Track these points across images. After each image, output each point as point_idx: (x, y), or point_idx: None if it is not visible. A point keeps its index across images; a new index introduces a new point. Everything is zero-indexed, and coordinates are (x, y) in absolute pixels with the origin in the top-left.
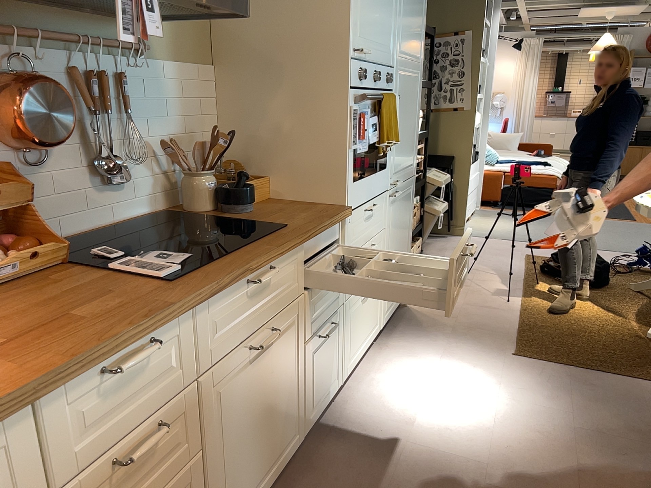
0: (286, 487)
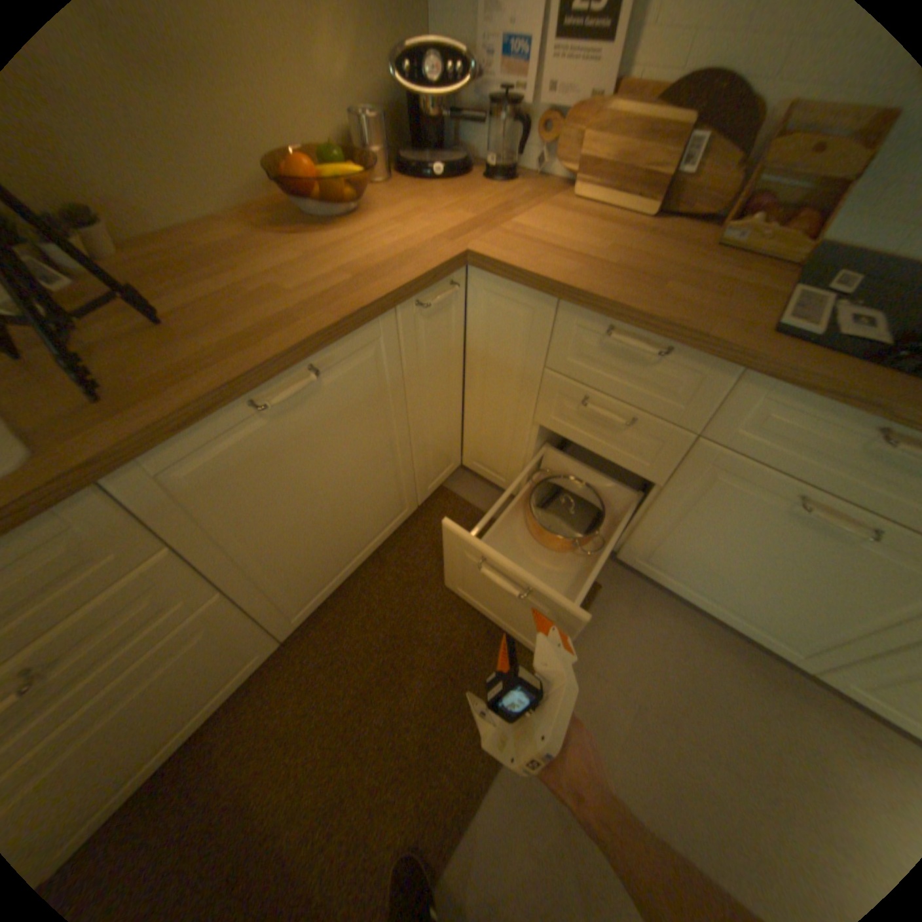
0: (740, 653)
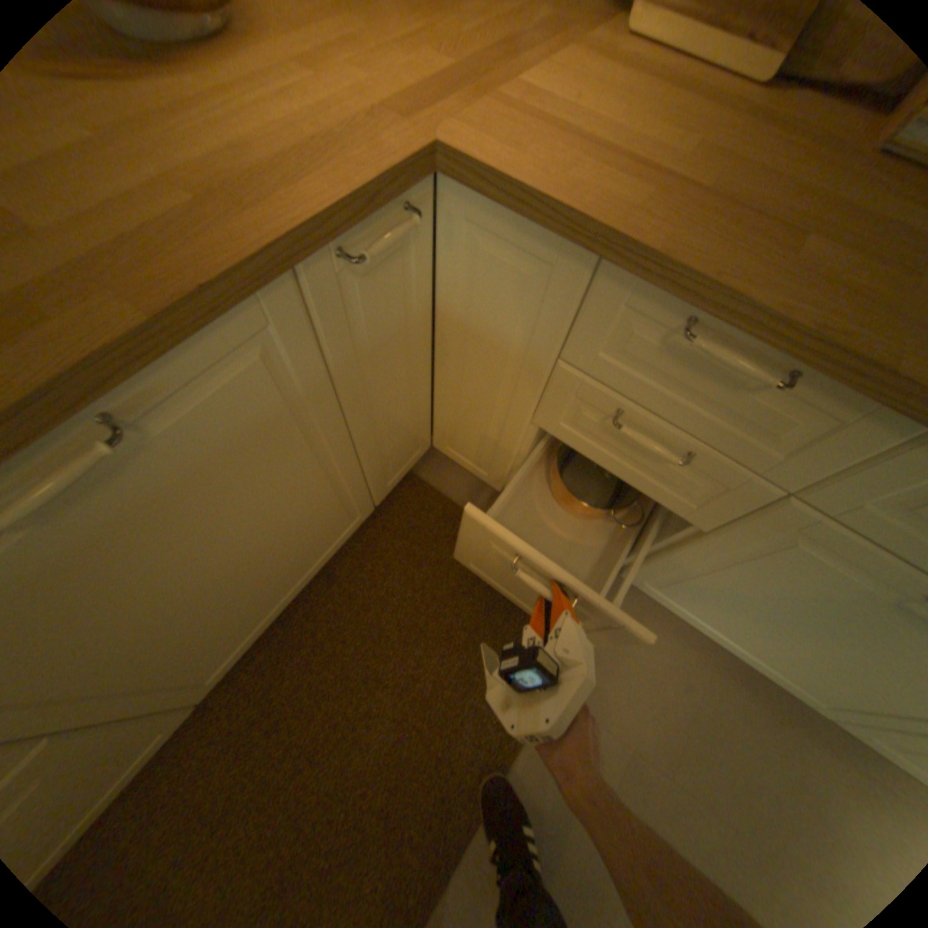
0: (749, 682)
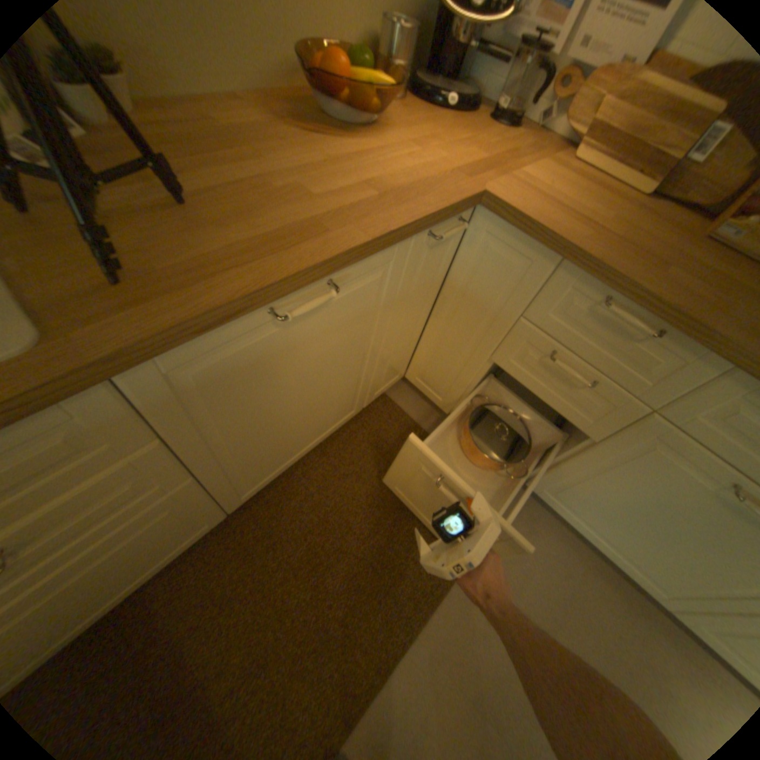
0: (611, 581)
